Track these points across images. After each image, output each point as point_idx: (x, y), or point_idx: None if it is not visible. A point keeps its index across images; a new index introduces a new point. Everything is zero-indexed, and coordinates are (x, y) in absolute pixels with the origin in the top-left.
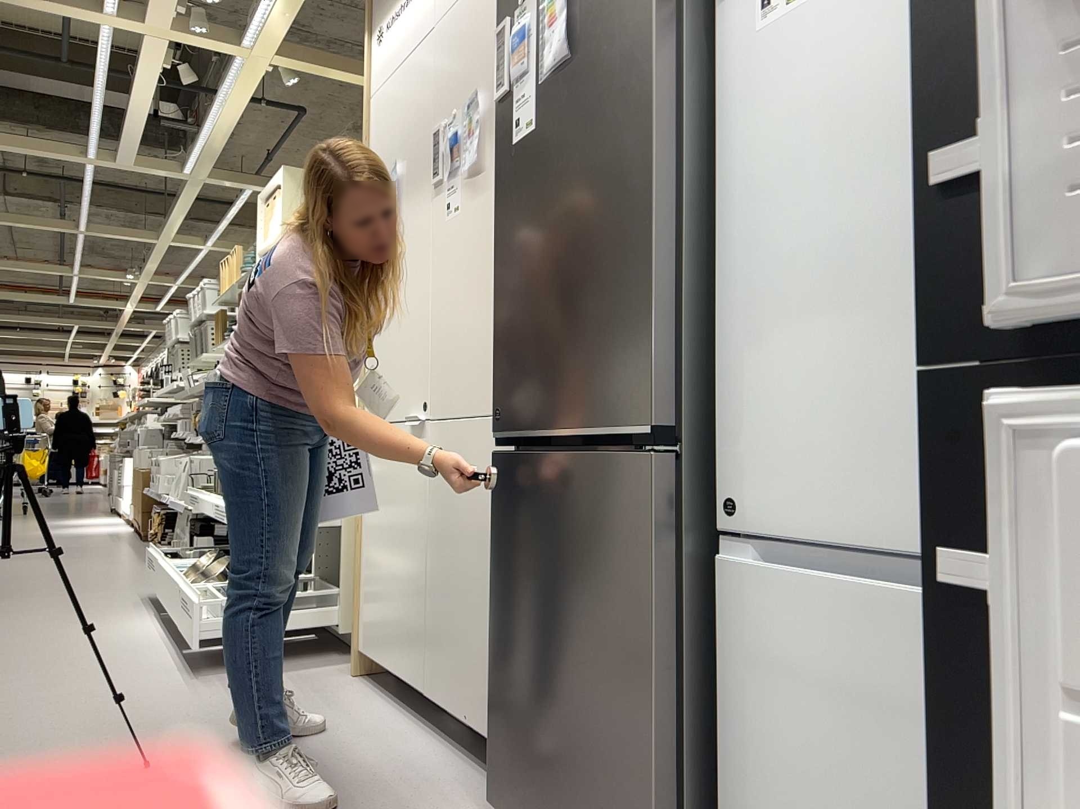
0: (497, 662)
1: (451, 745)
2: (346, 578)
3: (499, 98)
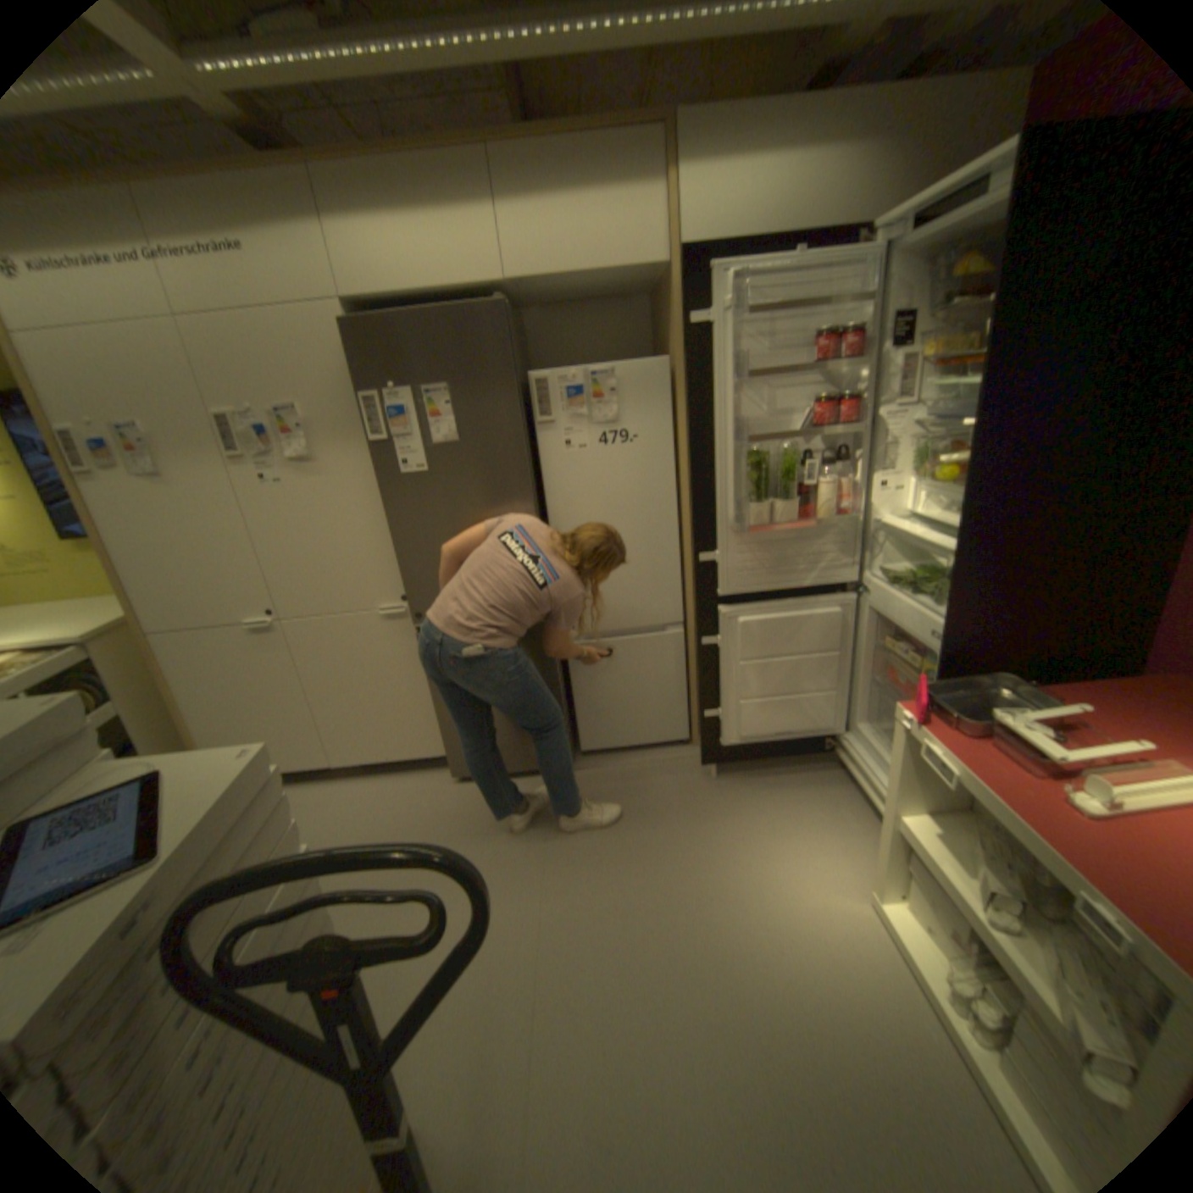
0: (444, 721)
1: (368, 777)
2: (144, 746)
3: (376, 440)
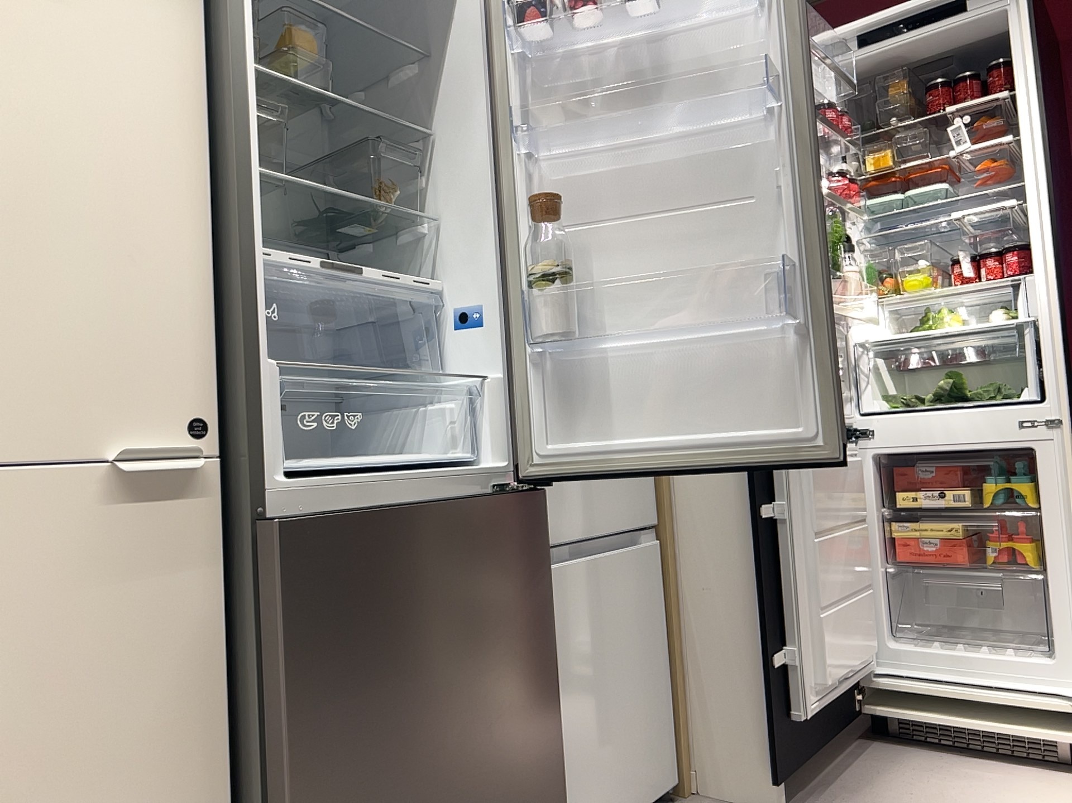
0: None
1: None
2: None
3: None
